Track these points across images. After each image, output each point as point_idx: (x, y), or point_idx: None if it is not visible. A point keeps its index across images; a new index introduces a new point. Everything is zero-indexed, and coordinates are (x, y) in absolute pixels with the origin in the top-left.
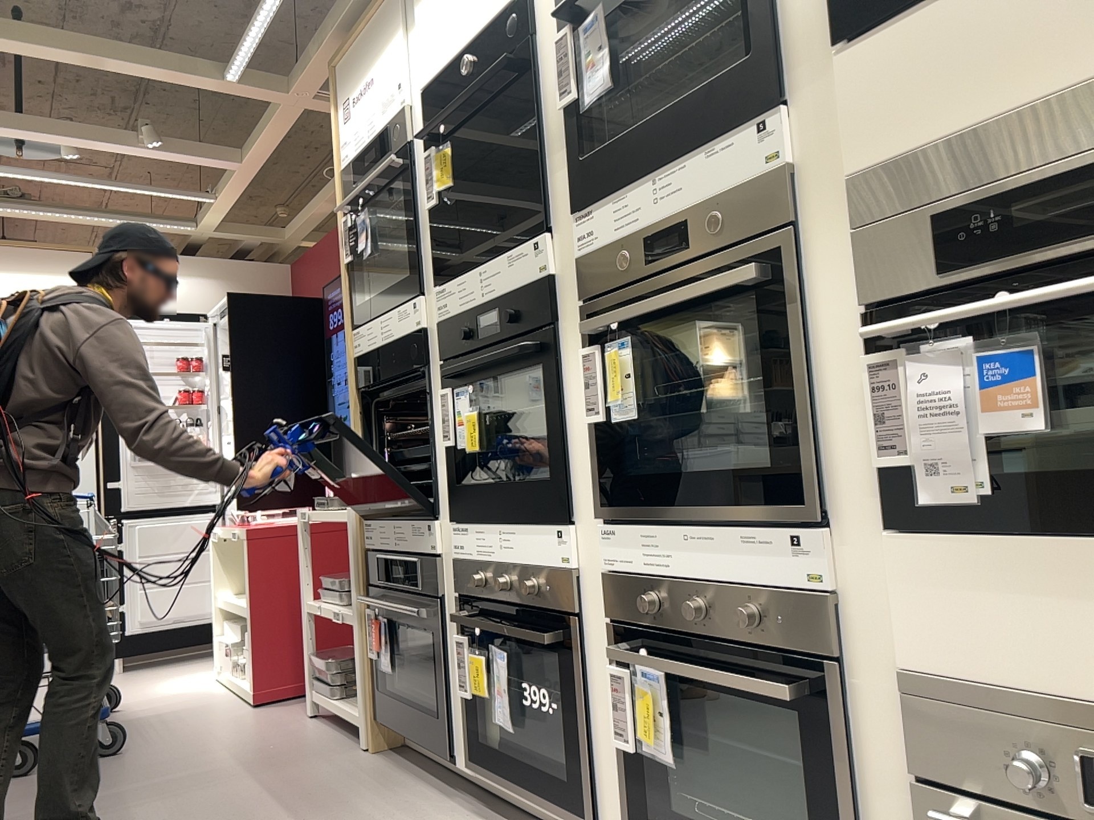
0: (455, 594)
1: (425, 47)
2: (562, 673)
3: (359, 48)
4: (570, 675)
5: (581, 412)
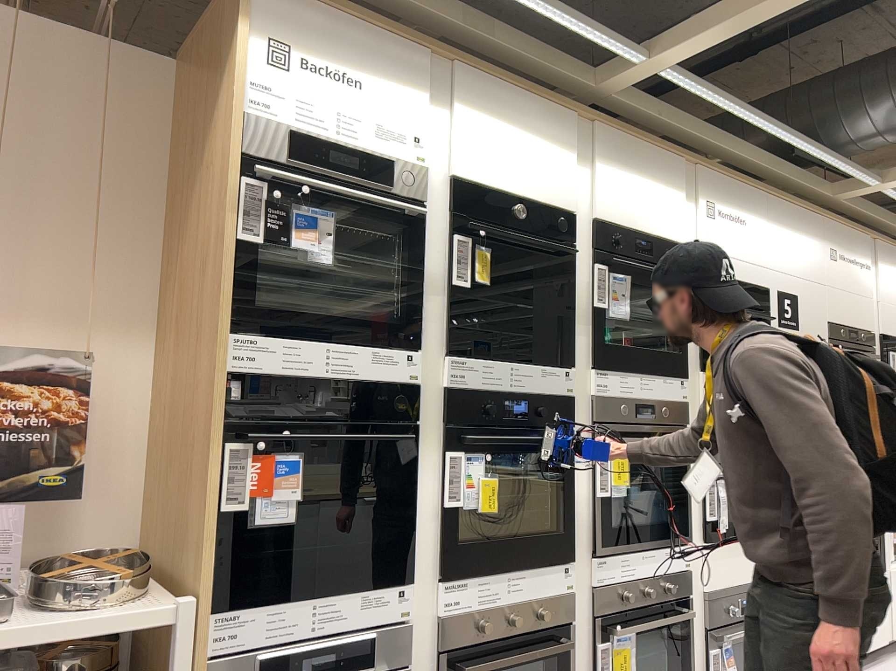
0: (443, 651)
1: (469, 148)
2: (557, 667)
3: (337, 24)
4: (564, 666)
5: (582, 487)
